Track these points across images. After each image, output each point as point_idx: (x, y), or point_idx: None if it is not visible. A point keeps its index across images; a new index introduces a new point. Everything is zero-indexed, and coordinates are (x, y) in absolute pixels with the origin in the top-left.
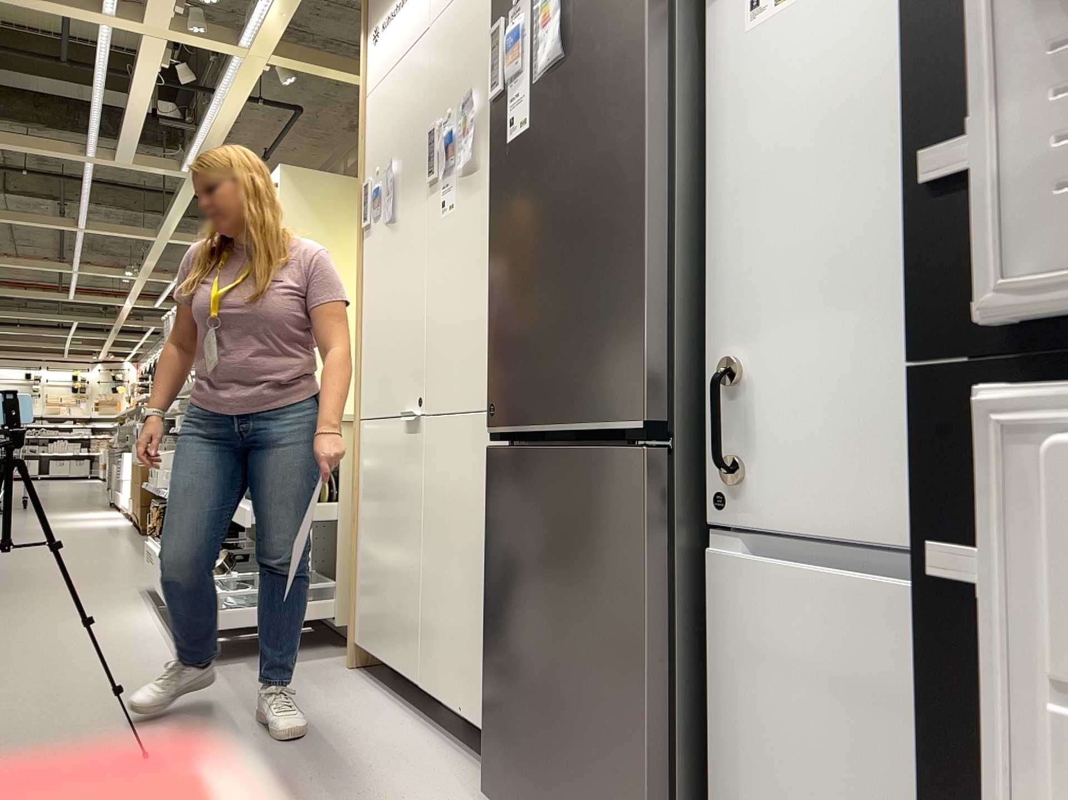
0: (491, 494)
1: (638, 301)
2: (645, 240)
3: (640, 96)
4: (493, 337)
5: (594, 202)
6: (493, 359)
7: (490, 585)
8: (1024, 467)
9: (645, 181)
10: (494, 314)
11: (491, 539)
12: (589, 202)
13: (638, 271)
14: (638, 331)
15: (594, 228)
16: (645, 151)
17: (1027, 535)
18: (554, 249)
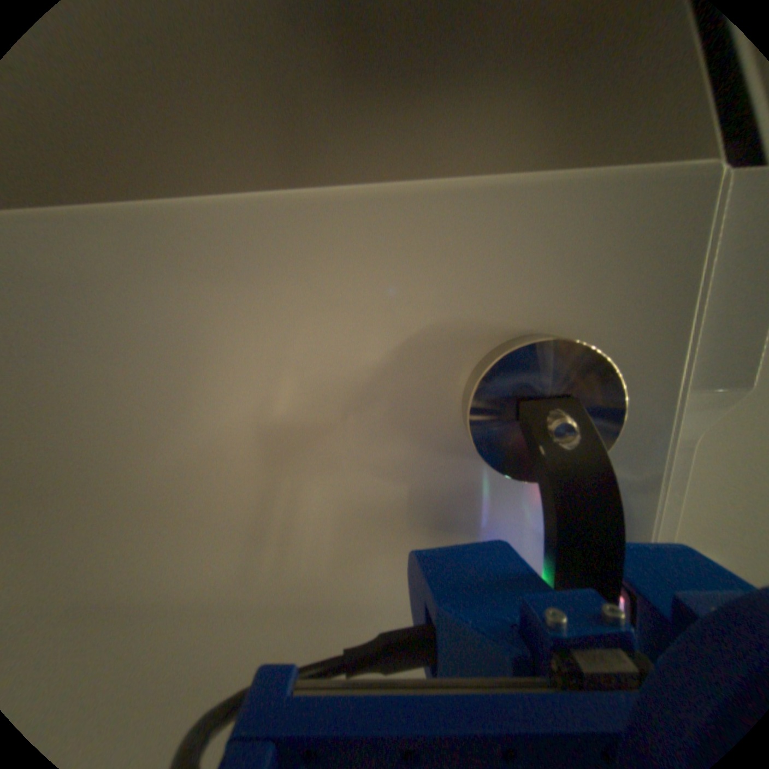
0: None
1: None
2: None
3: None
4: None
5: None
6: None
7: None
8: None
9: None
10: None
11: None
12: None
13: None
14: None
15: None
16: None
17: None
18: None
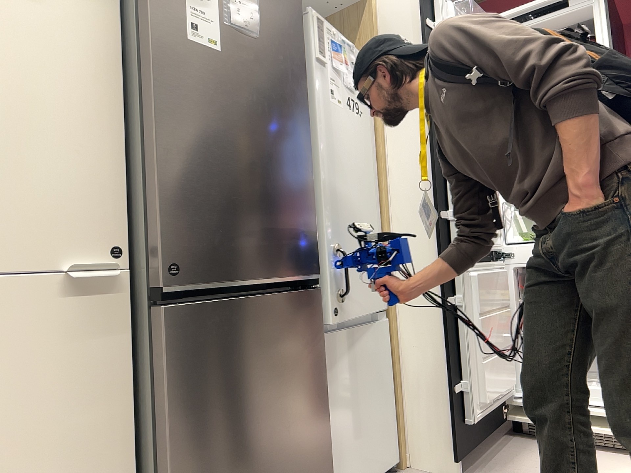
0: (173, 349)
1: (311, 212)
2: (312, 182)
3: (305, 107)
4: (167, 200)
5: (283, 145)
6: (168, 221)
7: (177, 437)
8: (464, 276)
9: (310, 152)
10: (166, 179)
11: (175, 392)
12: (279, 143)
13: (310, 196)
14: (312, 227)
15: (284, 161)
16: (309, 137)
17: (465, 288)
18: (253, 158)
